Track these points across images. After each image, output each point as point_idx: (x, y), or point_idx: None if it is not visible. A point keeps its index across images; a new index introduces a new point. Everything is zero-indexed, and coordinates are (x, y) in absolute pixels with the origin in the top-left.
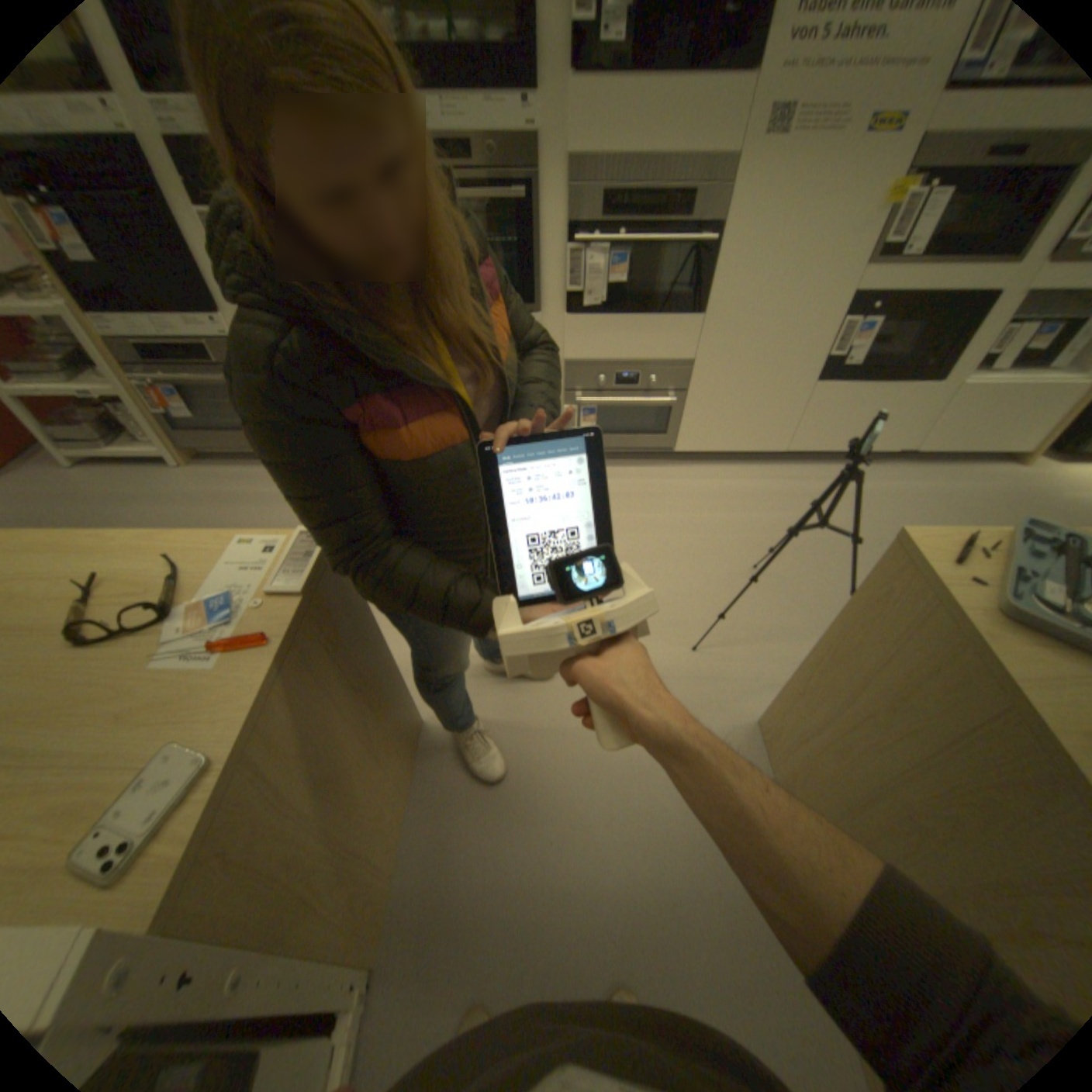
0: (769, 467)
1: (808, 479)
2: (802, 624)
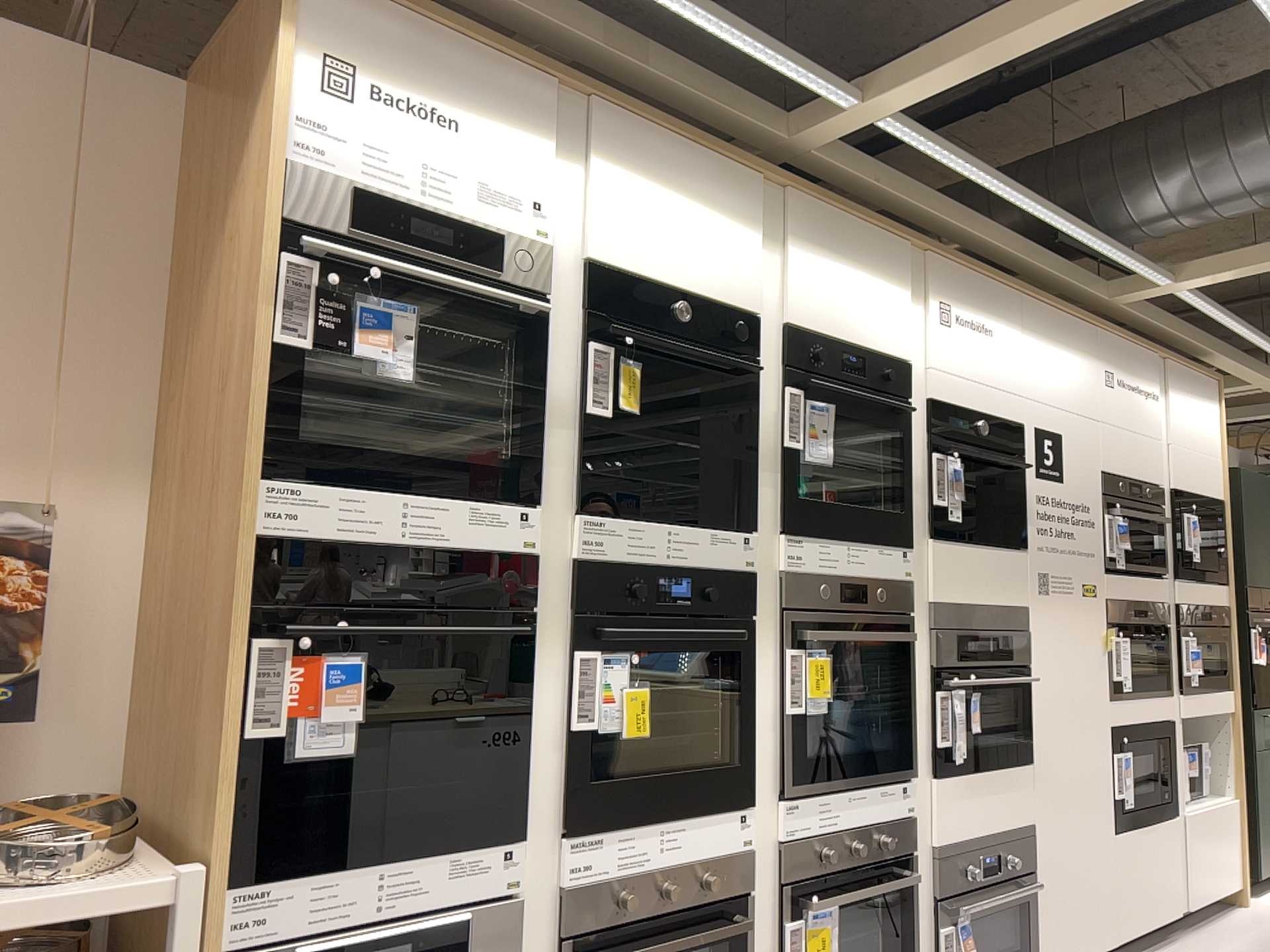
0: None
1: None
2: None
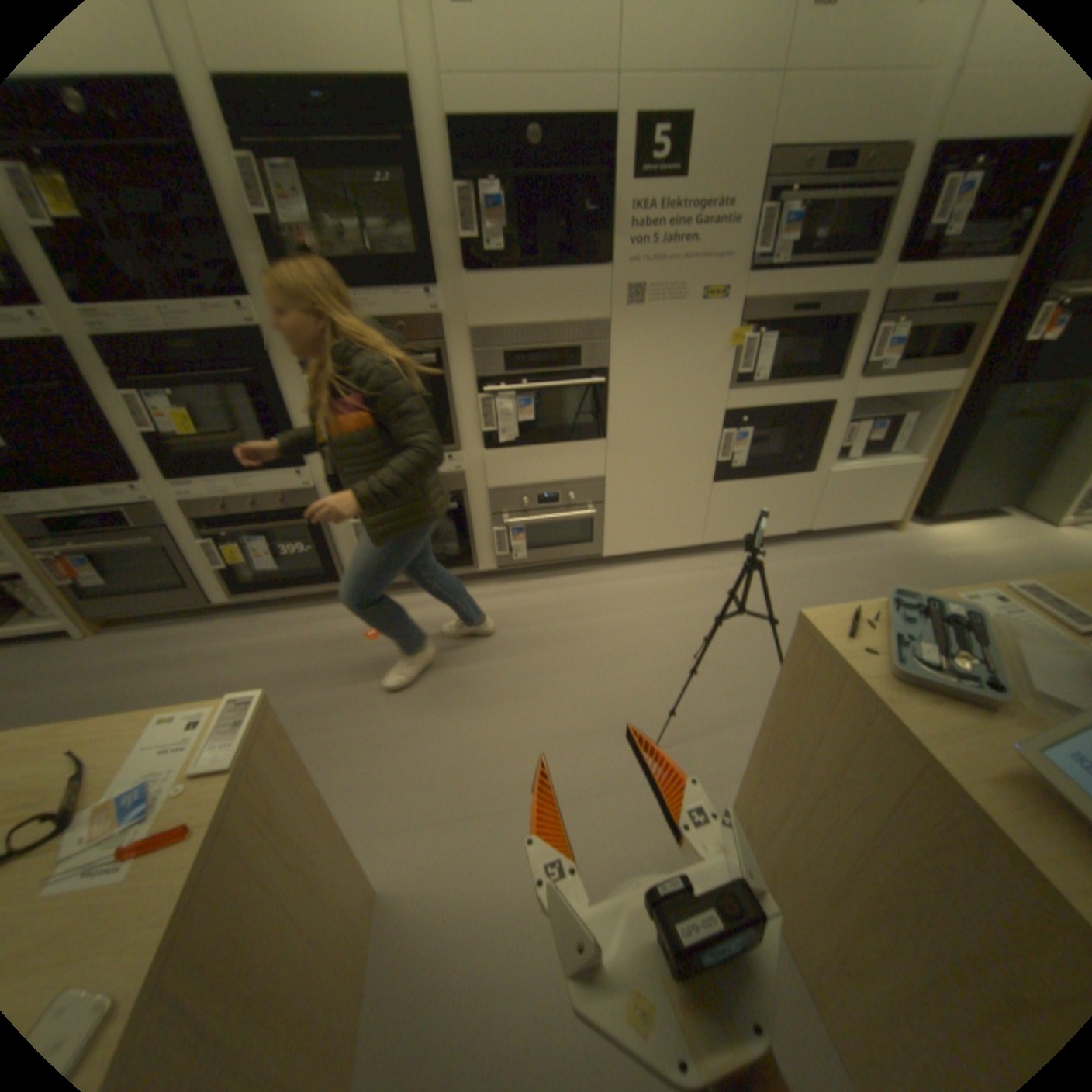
0: (690, 560)
1: (726, 567)
2: (750, 709)
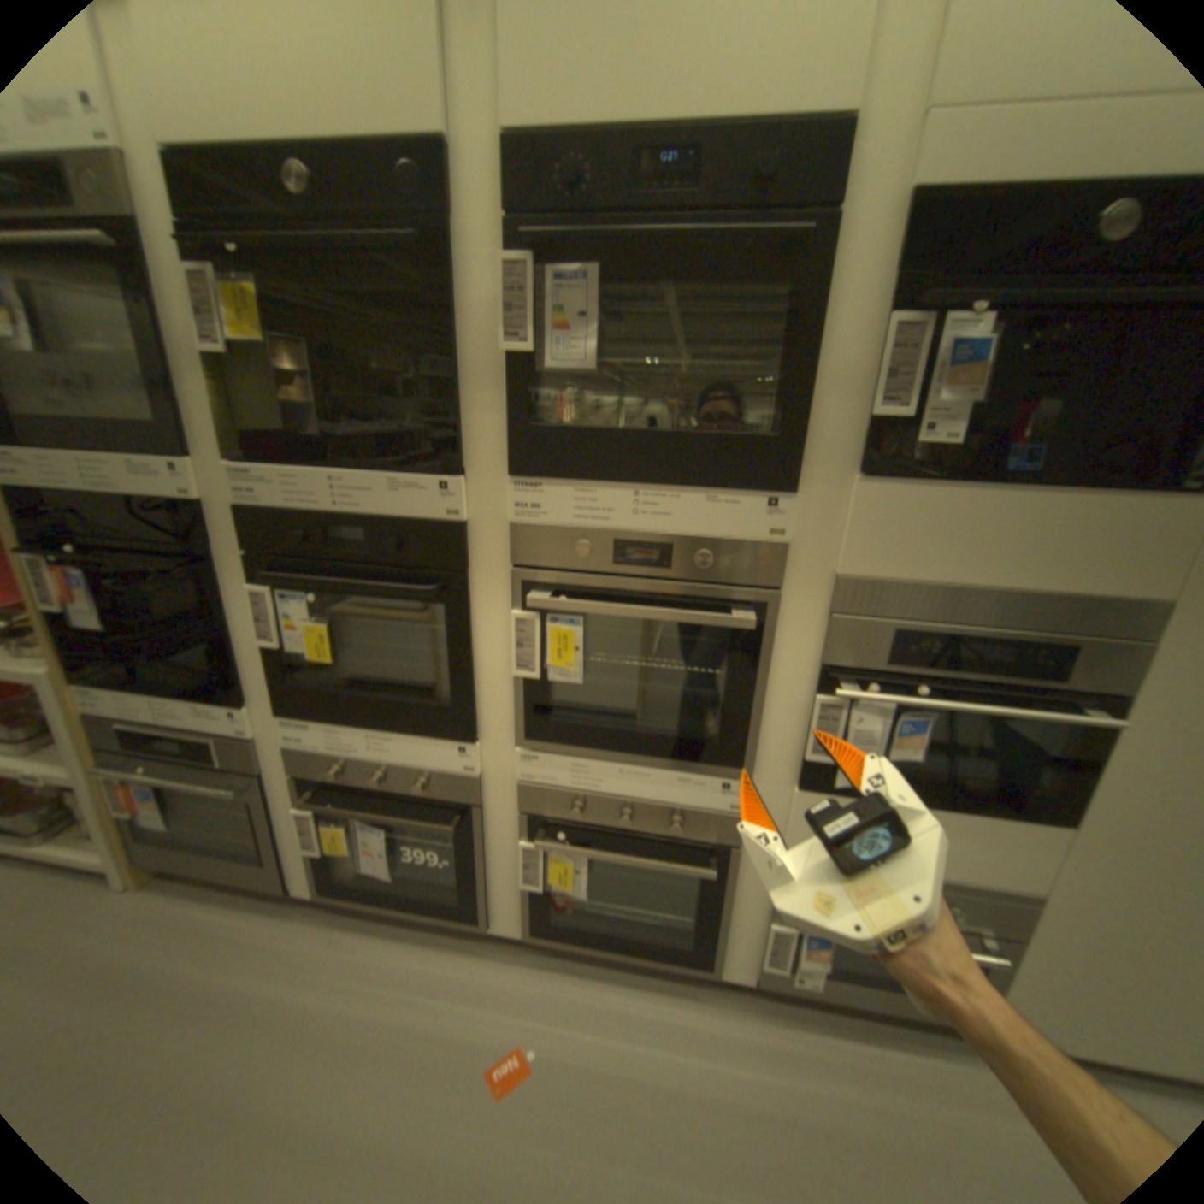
0: None
1: None
2: None
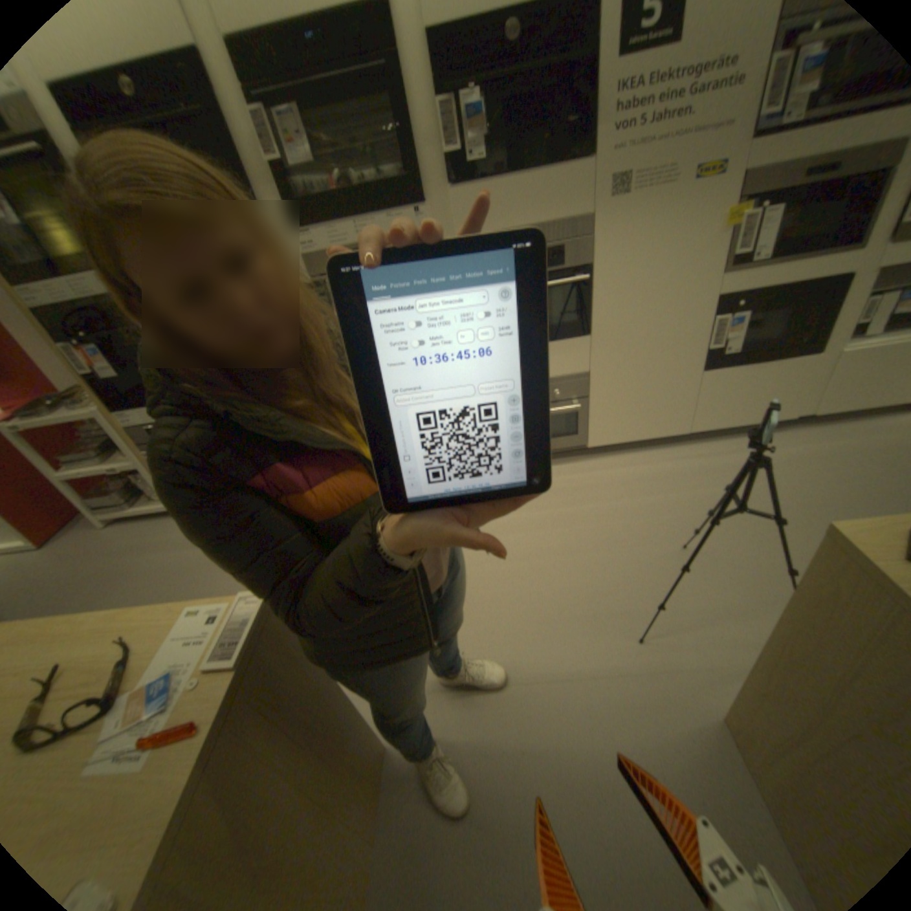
0: (677, 448)
1: (716, 454)
2: (746, 602)
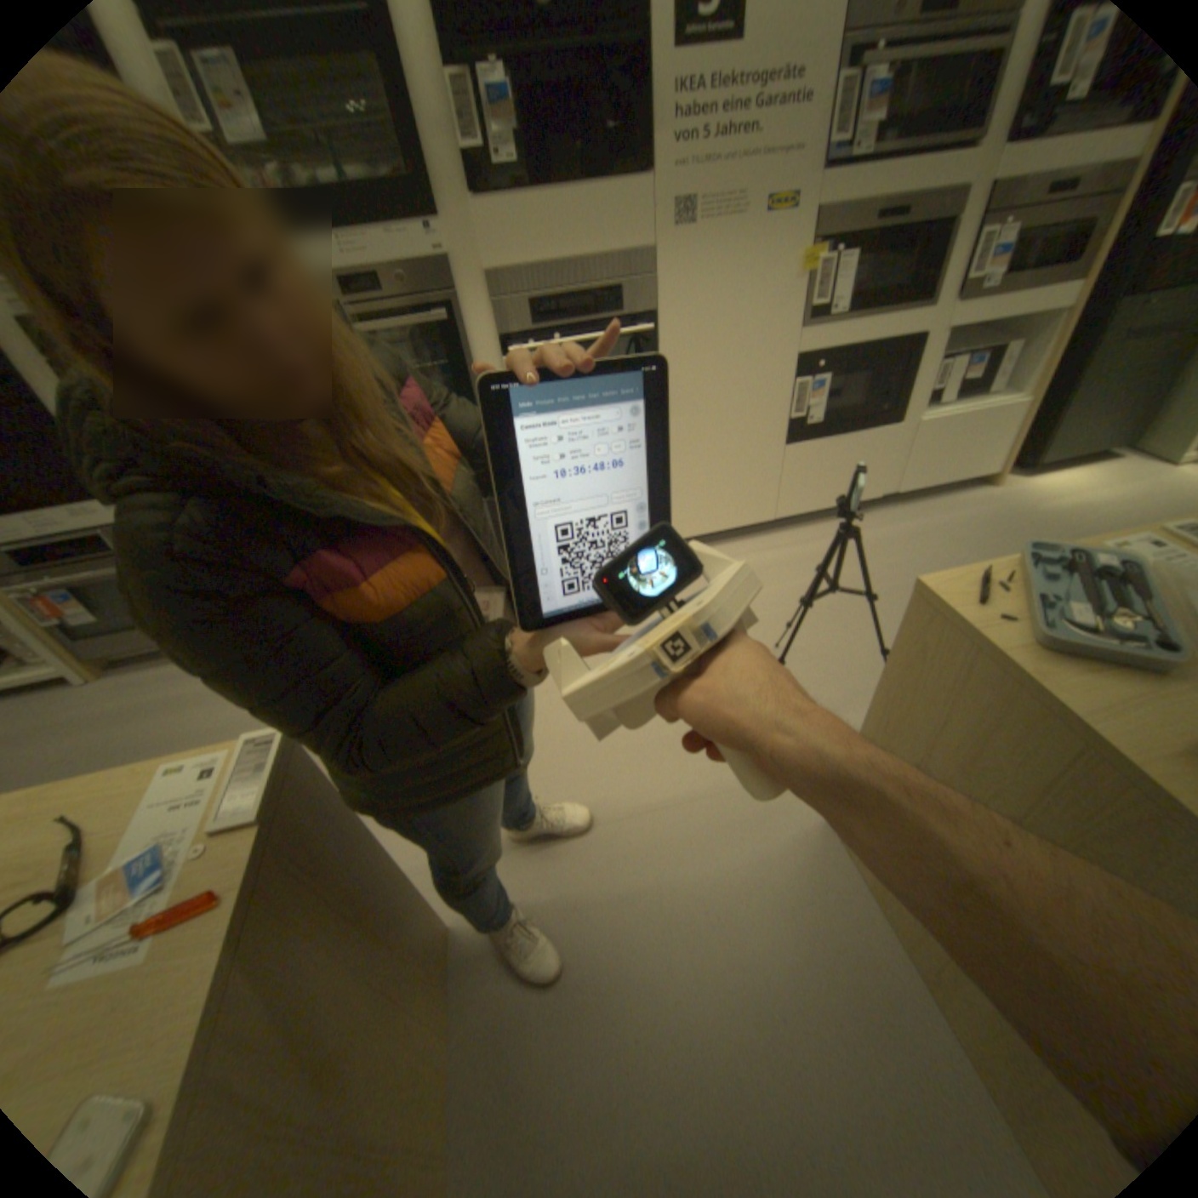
0: (761, 538)
1: (802, 543)
2: (840, 696)
